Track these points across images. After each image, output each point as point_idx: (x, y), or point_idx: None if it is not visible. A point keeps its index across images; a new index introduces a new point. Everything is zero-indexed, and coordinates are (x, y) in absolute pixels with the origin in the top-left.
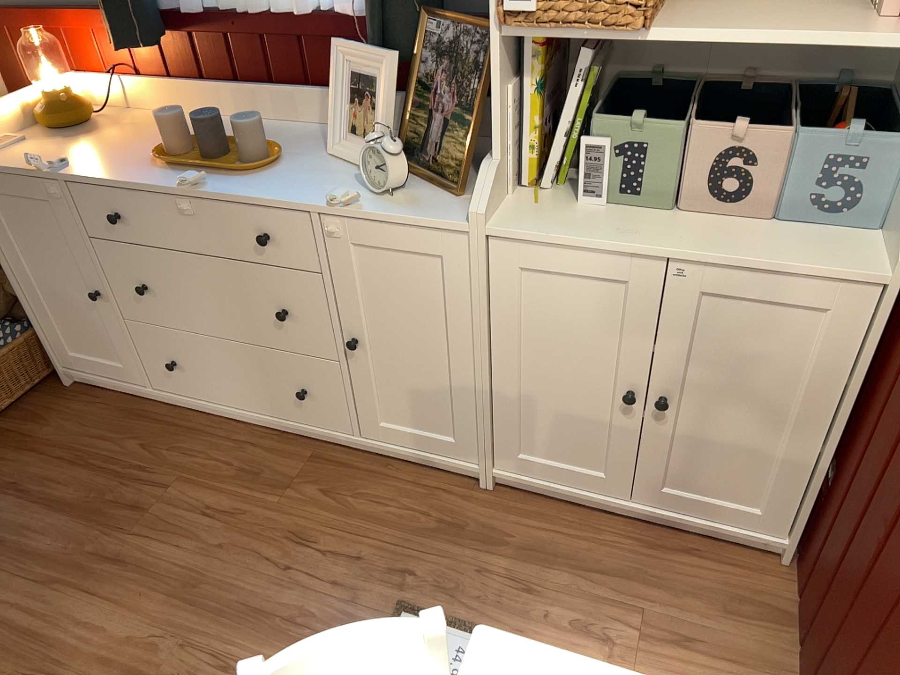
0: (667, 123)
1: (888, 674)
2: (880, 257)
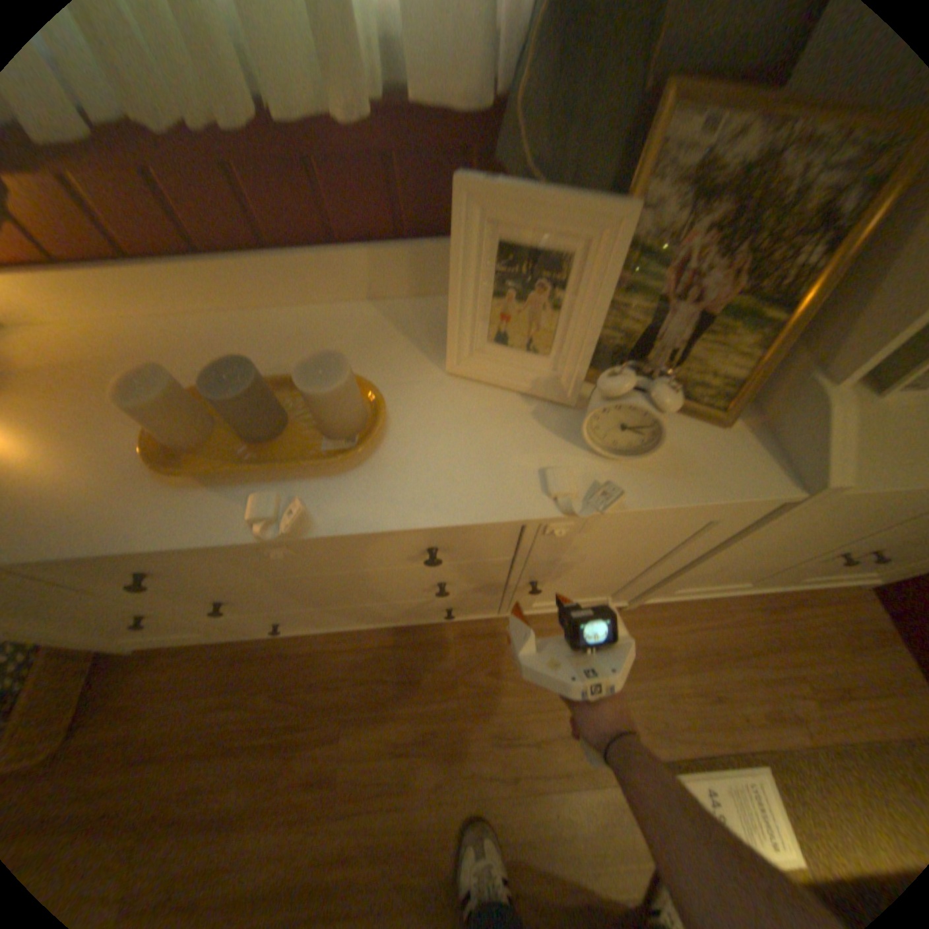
0: None
1: None
2: None
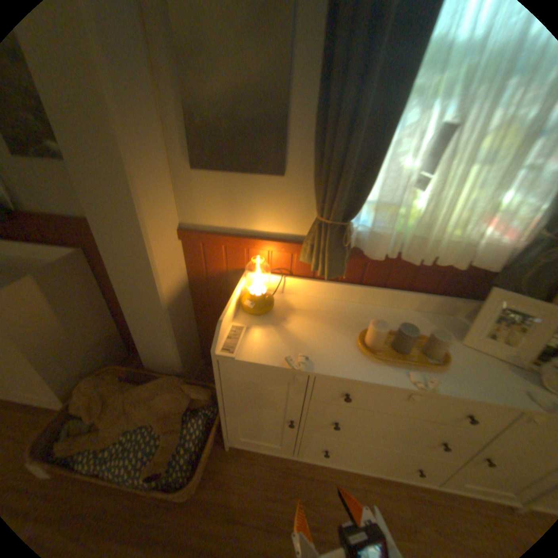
0: None
1: None
2: None
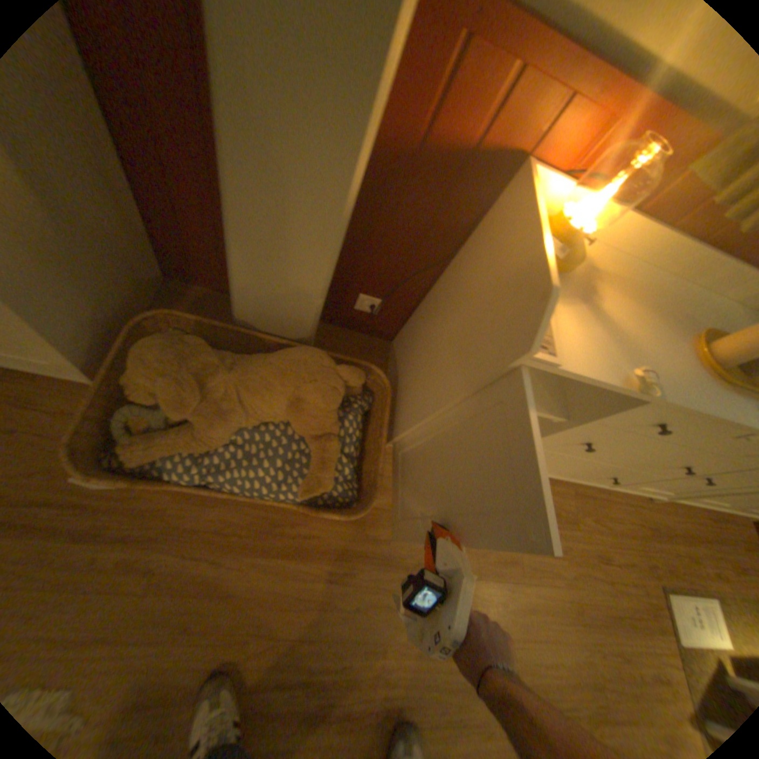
0: None
1: None
2: None
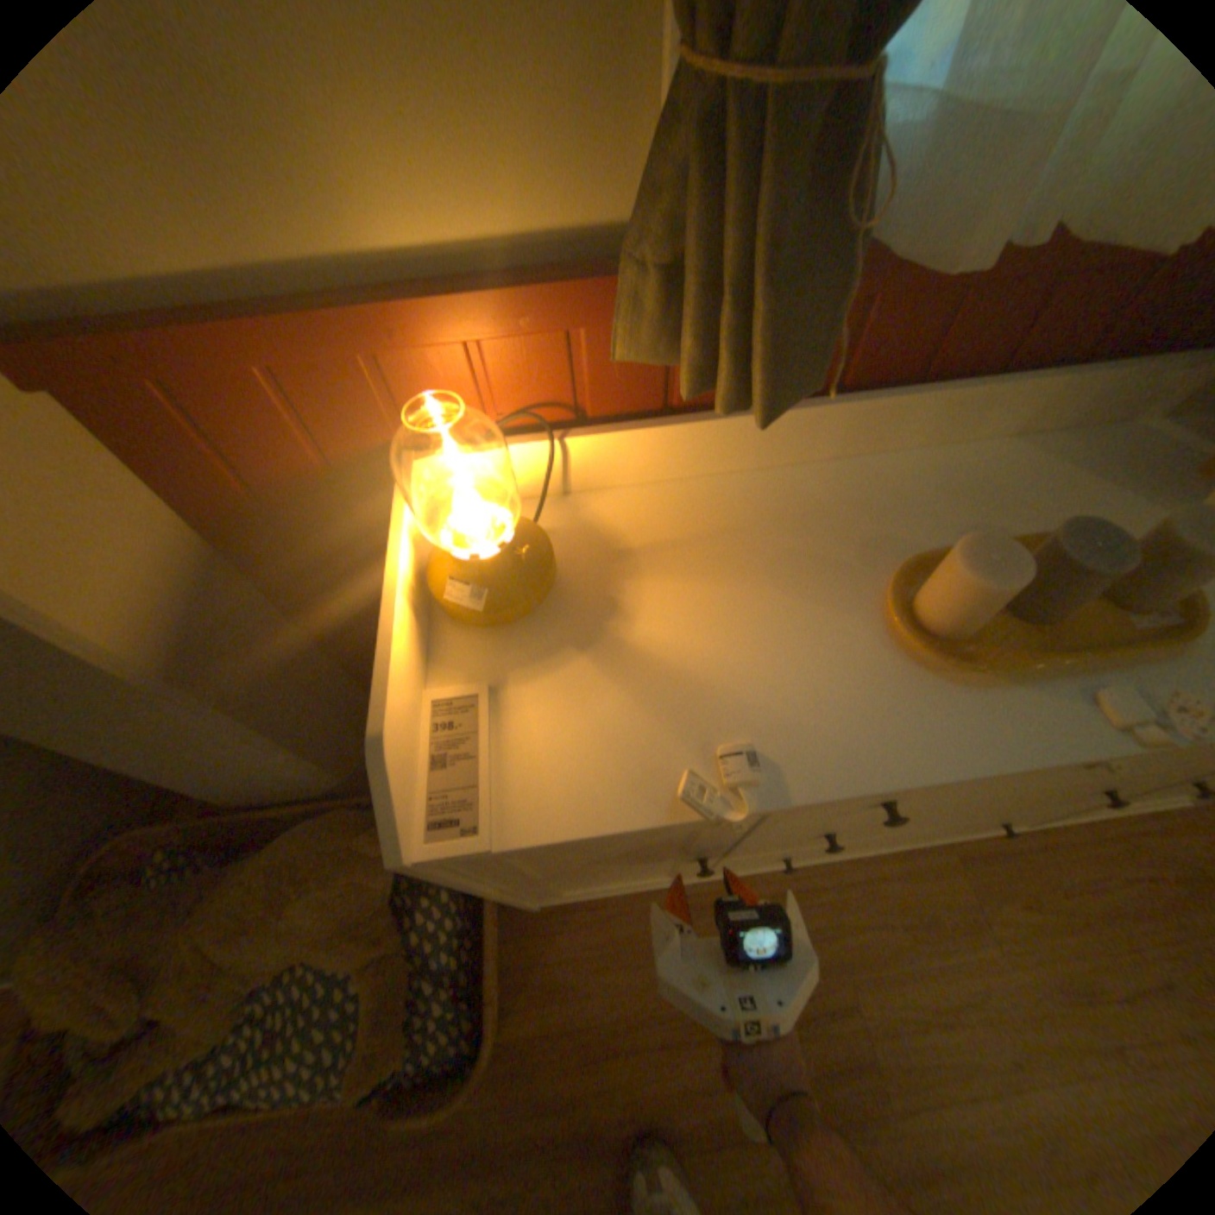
0: None
1: None
2: None
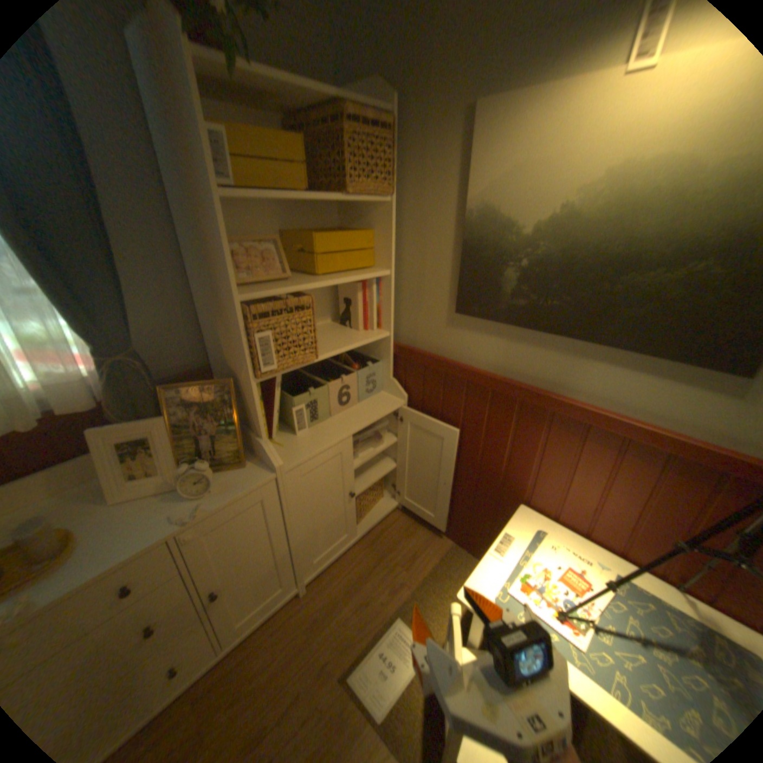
0: (319, 387)
1: (493, 497)
2: (396, 397)
